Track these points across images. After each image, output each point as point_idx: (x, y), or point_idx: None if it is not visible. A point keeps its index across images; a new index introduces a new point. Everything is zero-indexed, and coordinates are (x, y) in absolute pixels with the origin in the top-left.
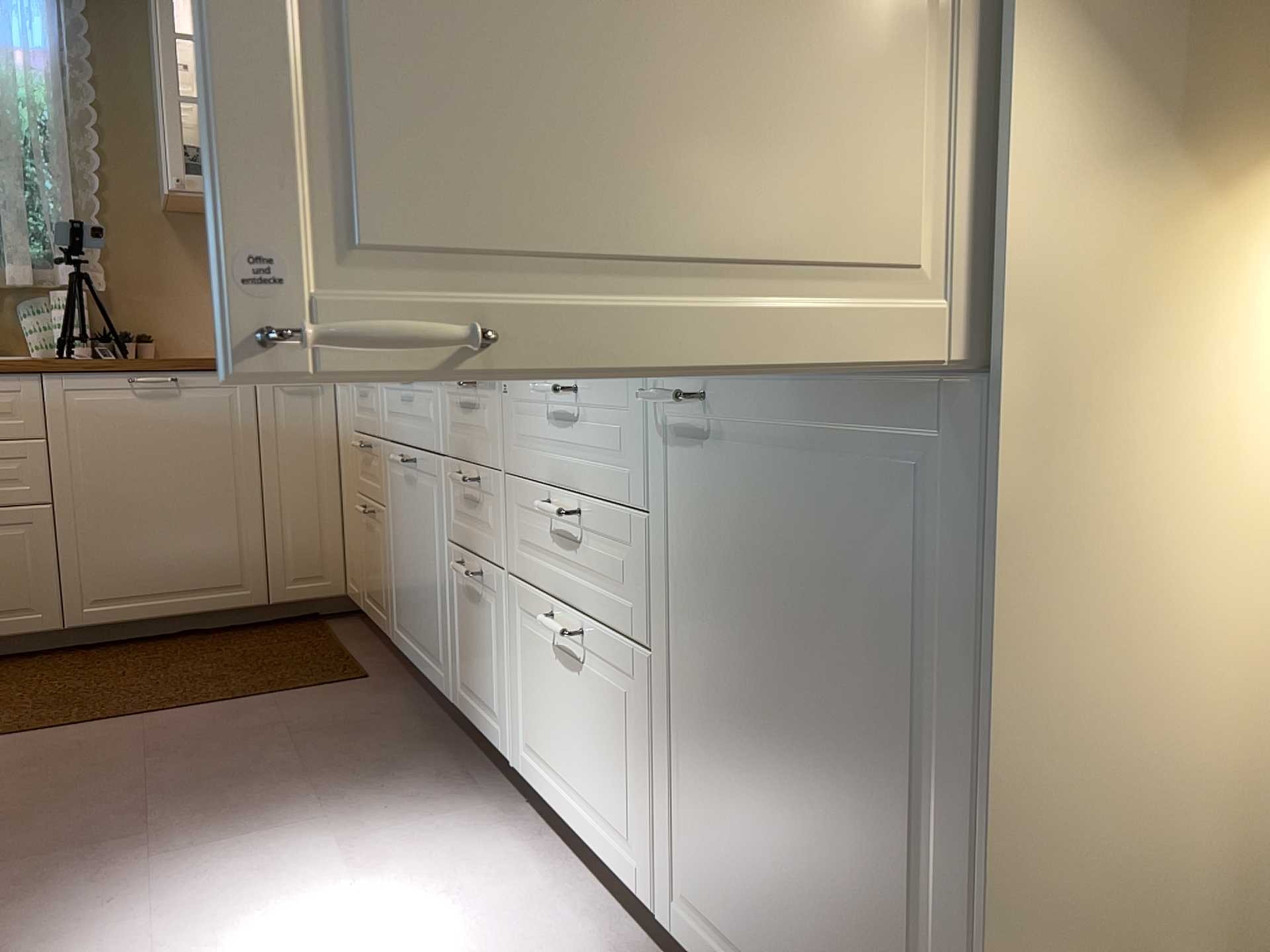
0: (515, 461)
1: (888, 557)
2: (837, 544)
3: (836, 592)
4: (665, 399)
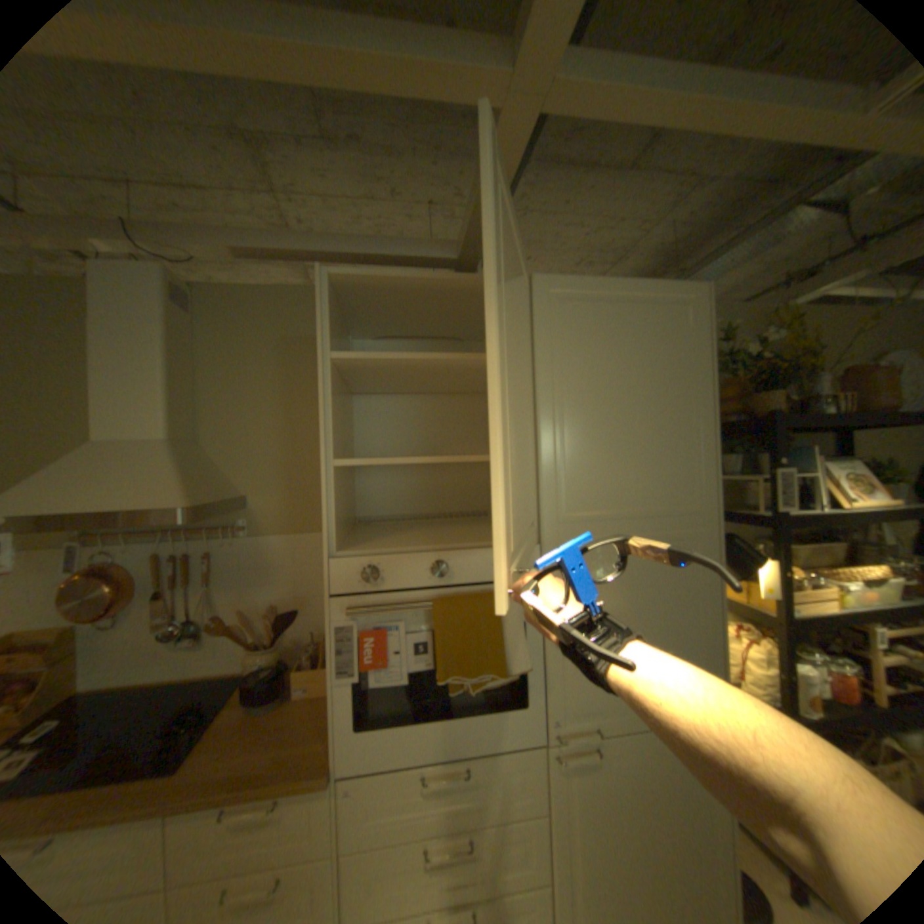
0: (357, 842)
1: (690, 782)
2: (669, 786)
3: (669, 803)
4: (585, 763)
